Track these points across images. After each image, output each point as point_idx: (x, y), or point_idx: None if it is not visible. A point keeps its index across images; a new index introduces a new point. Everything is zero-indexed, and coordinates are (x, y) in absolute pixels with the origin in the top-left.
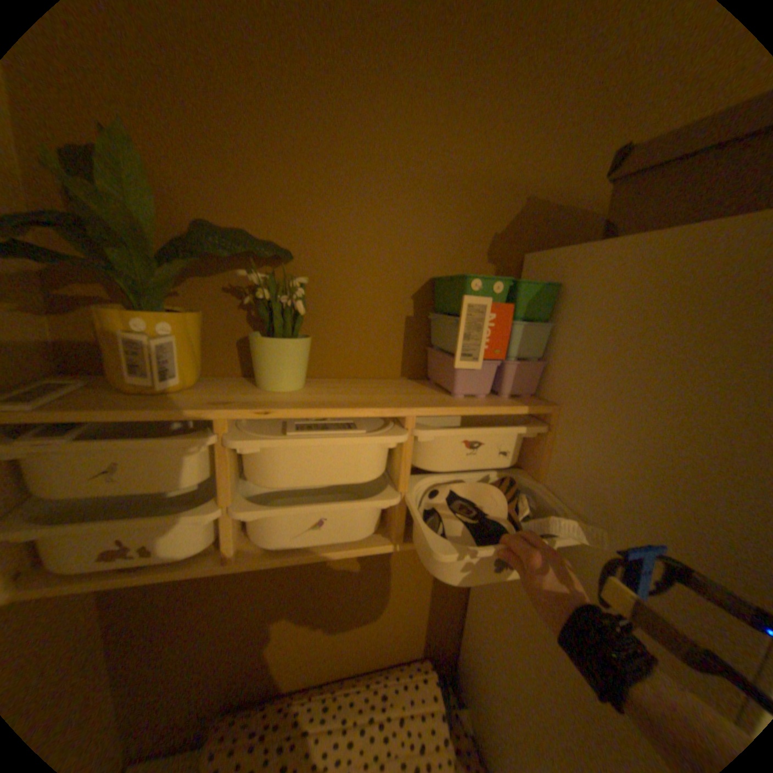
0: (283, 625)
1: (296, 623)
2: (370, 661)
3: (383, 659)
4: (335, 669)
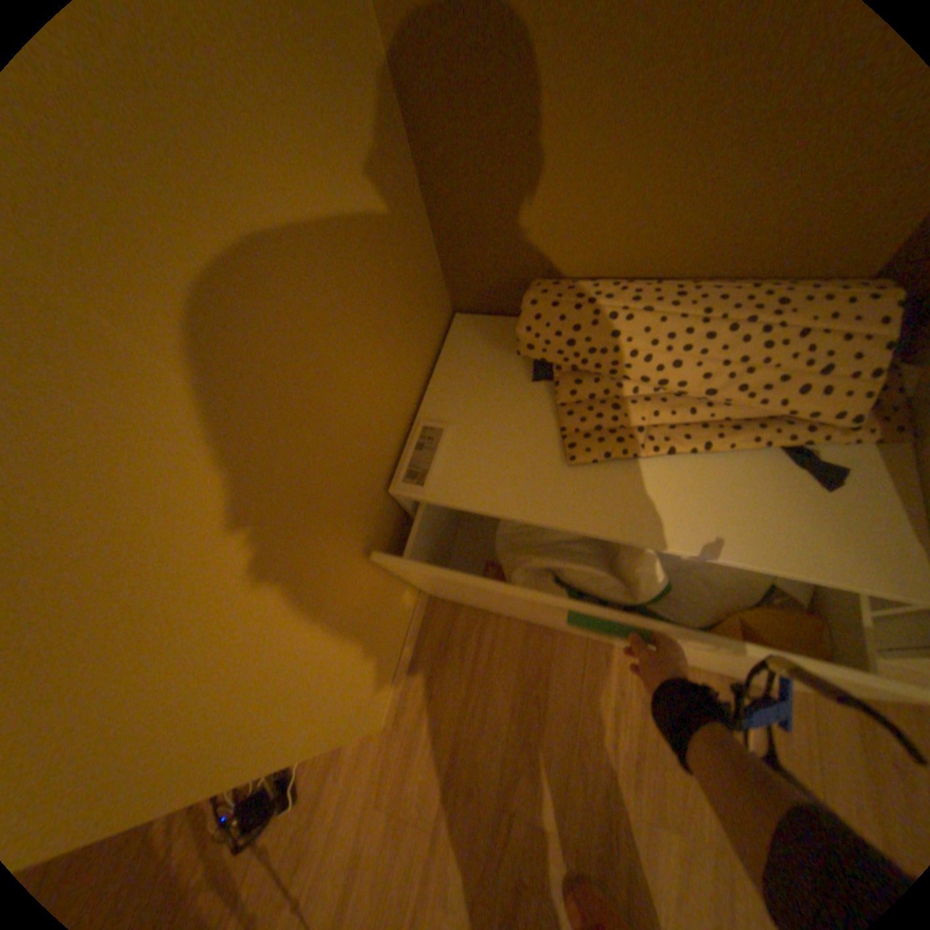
0: (644, 146)
1: (667, 145)
2: (768, 260)
3: (793, 261)
4: (703, 259)
